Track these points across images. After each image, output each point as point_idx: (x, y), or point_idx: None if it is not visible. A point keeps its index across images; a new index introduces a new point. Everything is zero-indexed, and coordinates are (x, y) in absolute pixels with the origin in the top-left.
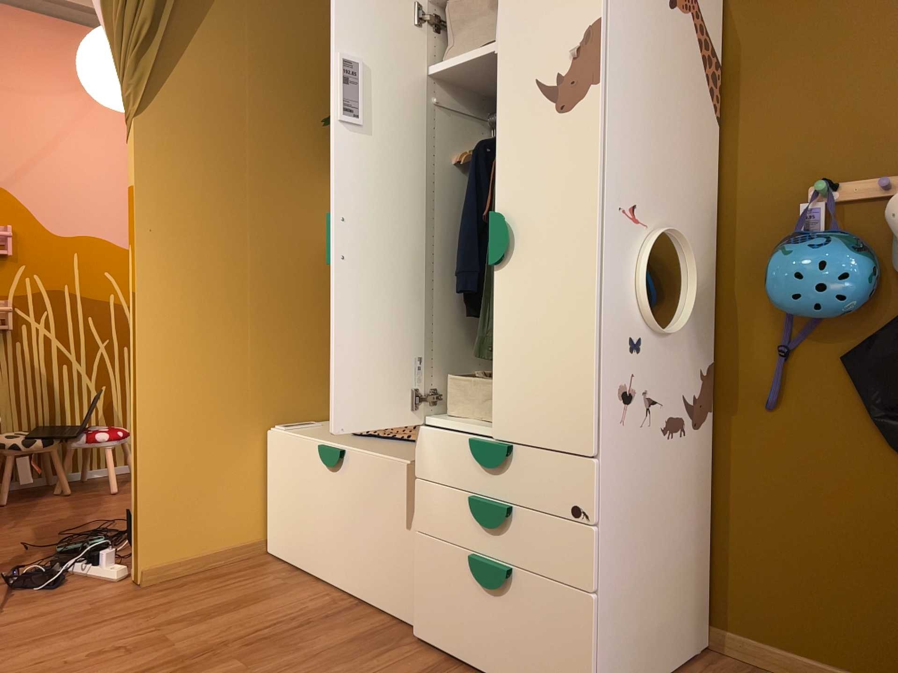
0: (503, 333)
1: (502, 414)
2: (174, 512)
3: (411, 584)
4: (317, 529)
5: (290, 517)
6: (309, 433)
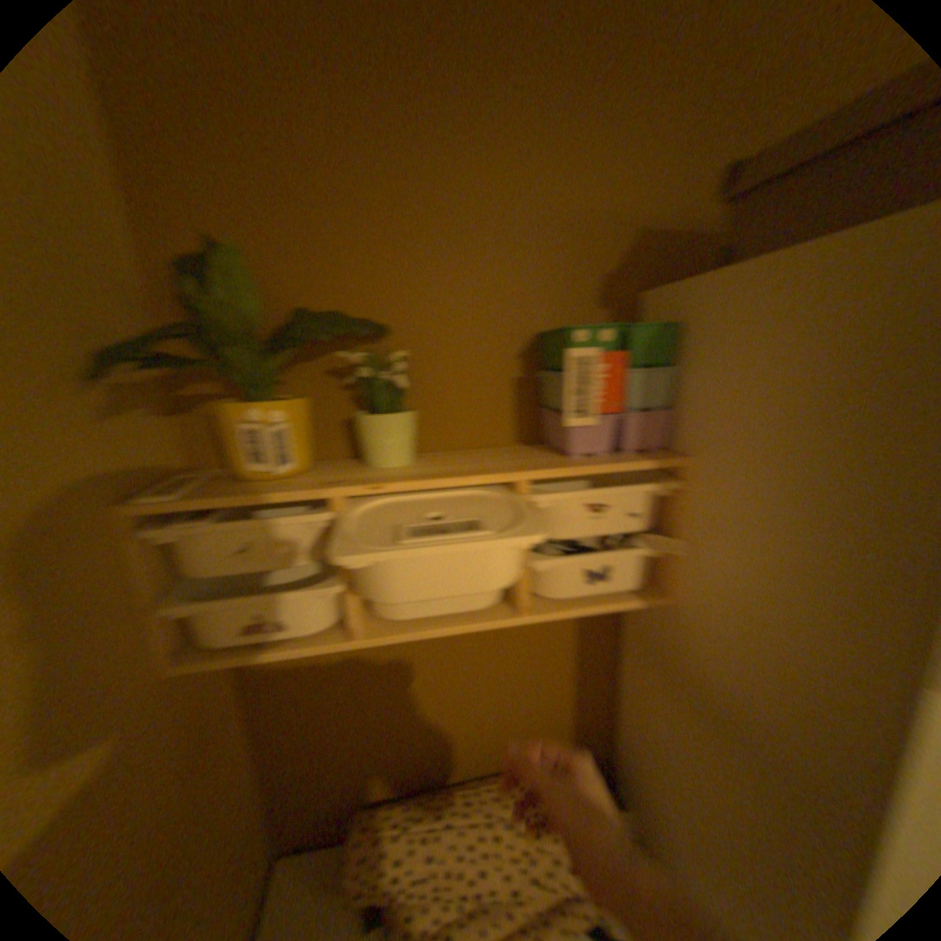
0: None
1: None
2: None
3: None
4: None
5: None
6: None
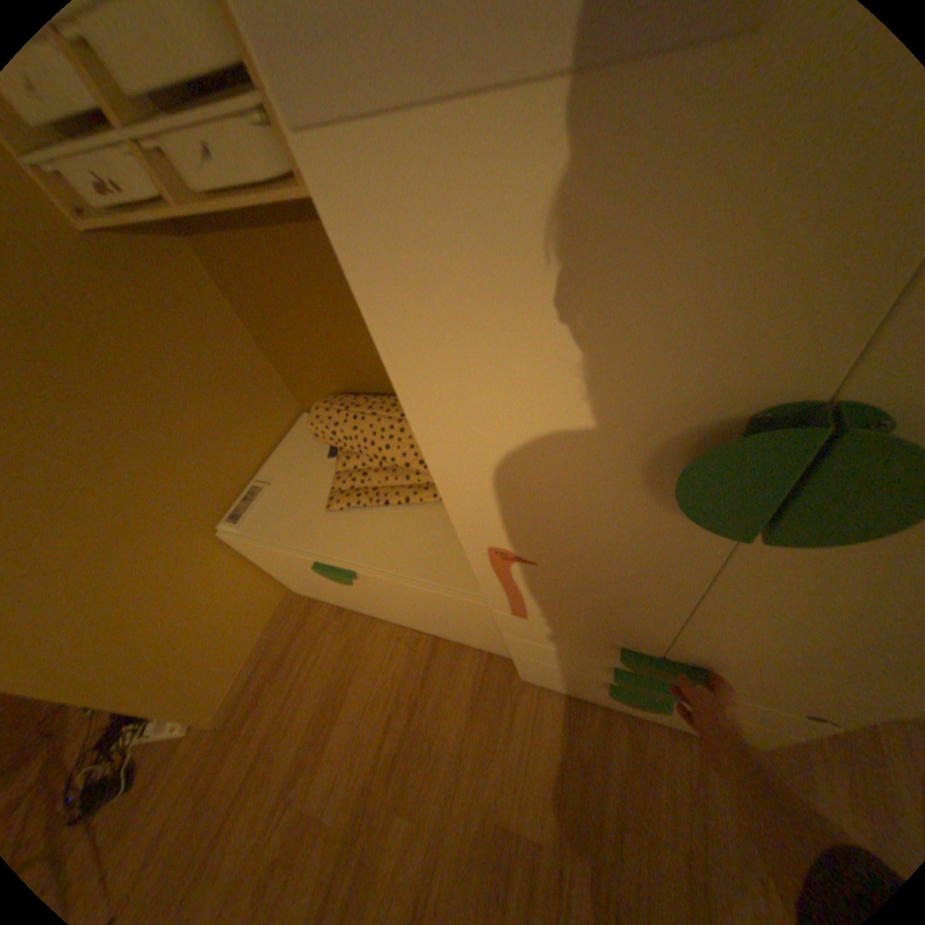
0: (736, 601)
1: (695, 651)
2: (190, 673)
3: (499, 645)
4: (351, 598)
5: (308, 585)
6: (275, 527)
